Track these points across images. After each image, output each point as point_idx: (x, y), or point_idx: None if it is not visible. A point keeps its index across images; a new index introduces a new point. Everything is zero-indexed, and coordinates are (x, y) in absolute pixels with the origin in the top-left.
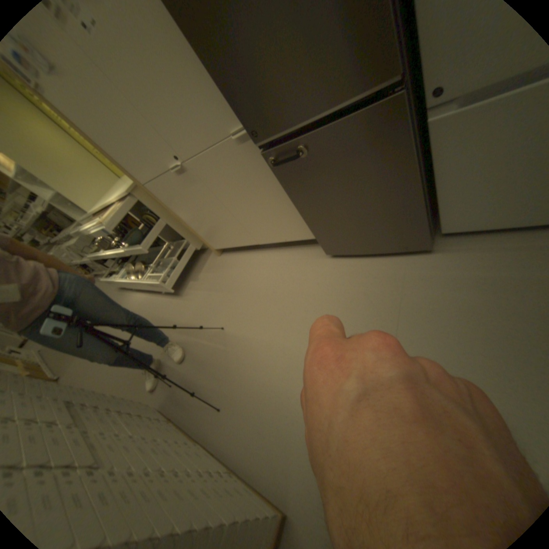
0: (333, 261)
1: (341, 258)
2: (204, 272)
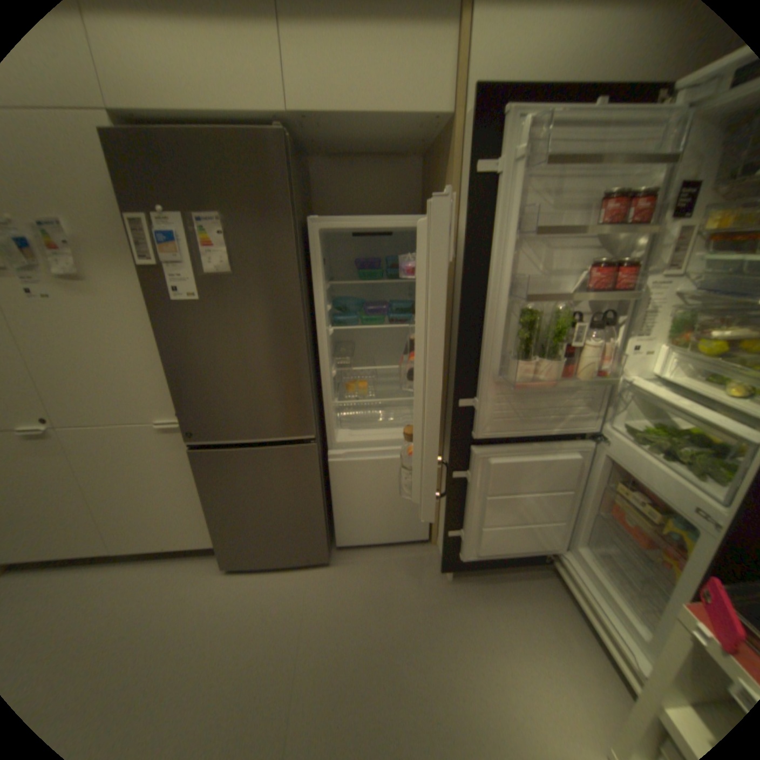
0: (226, 580)
1: (236, 575)
2: None
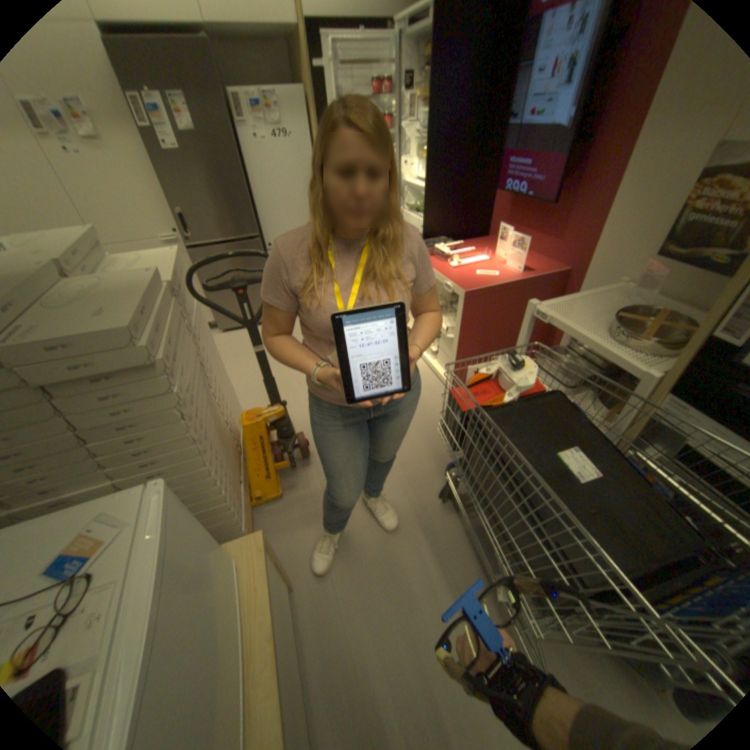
0: (225, 334)
1: (230, 332)
2: None
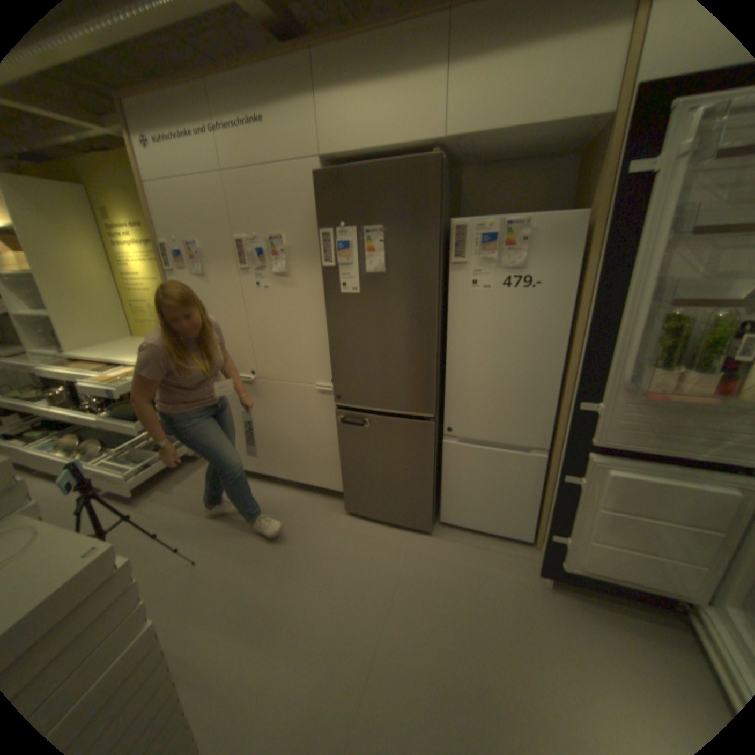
0: (349, 520)
1: (357, 519)
2: (183, 485)
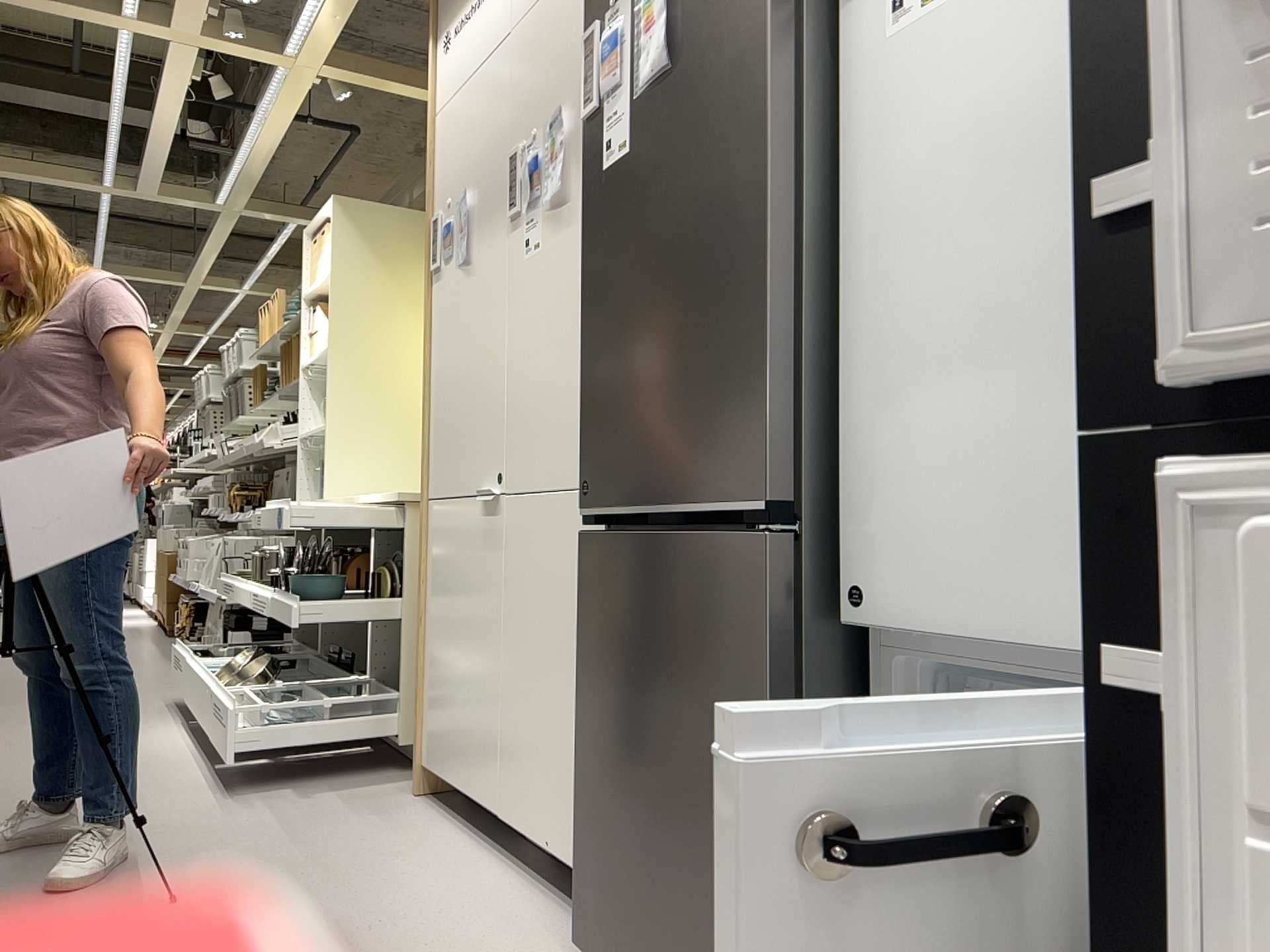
0: None
1: None
2: (339, 796)
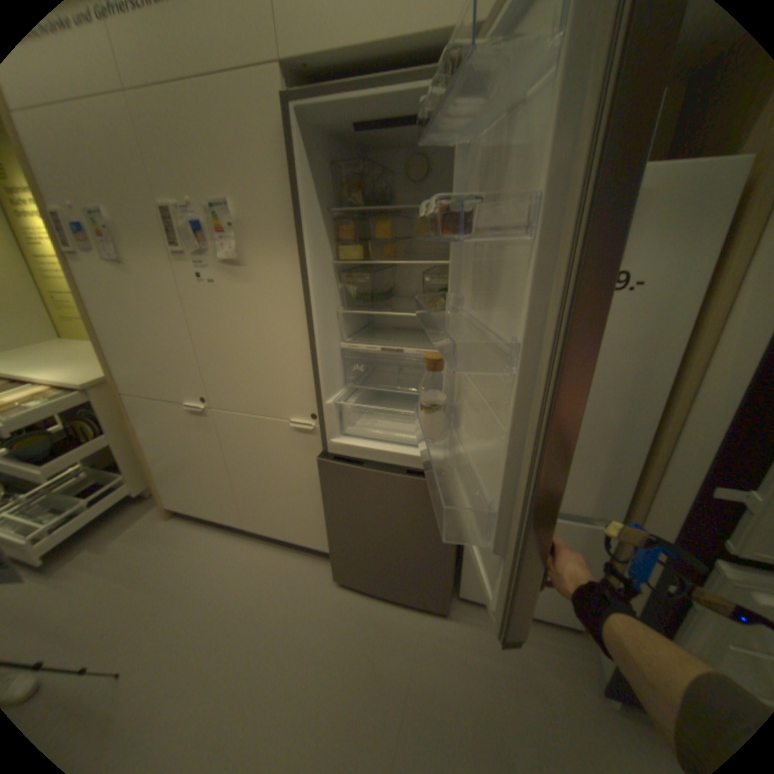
0: (338, 594)
1: (348, 592)
2: (120, 541)
